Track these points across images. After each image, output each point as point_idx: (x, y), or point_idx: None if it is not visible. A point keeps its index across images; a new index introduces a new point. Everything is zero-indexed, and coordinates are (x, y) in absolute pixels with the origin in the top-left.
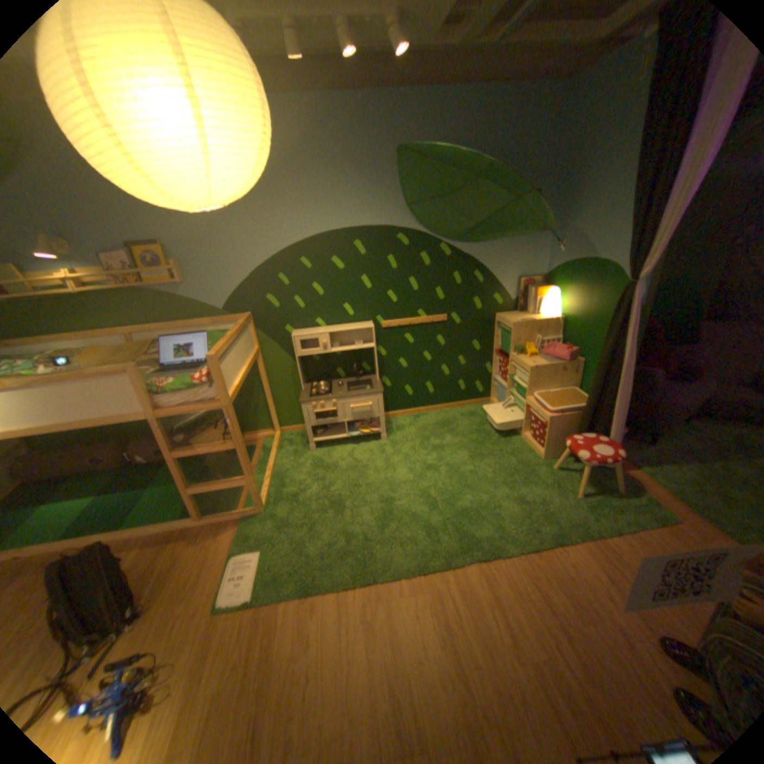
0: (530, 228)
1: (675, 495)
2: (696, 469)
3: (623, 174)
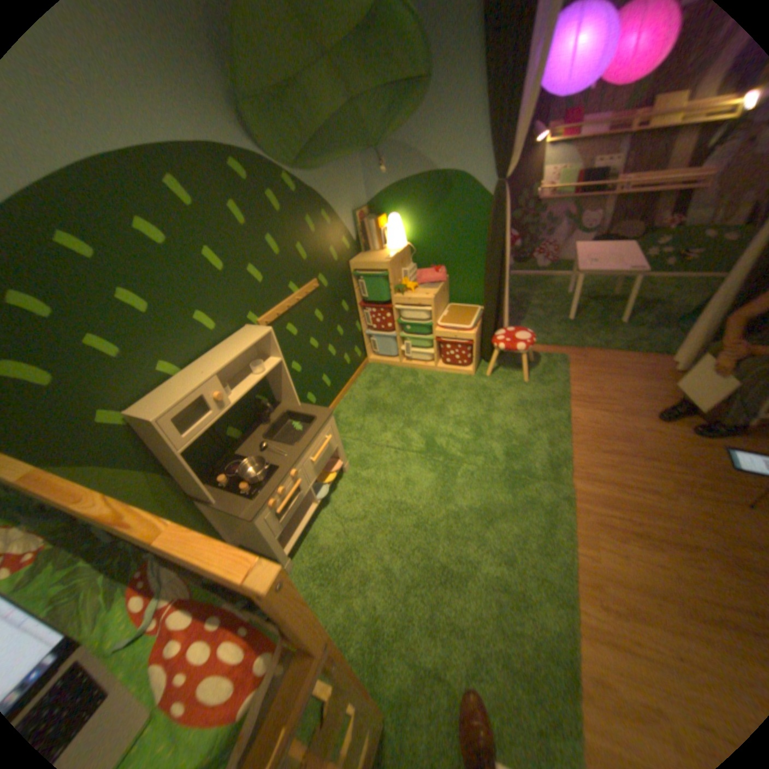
0: (358, 144)
1: (543, 343)
2: (525, 324)
3: (446, 73)
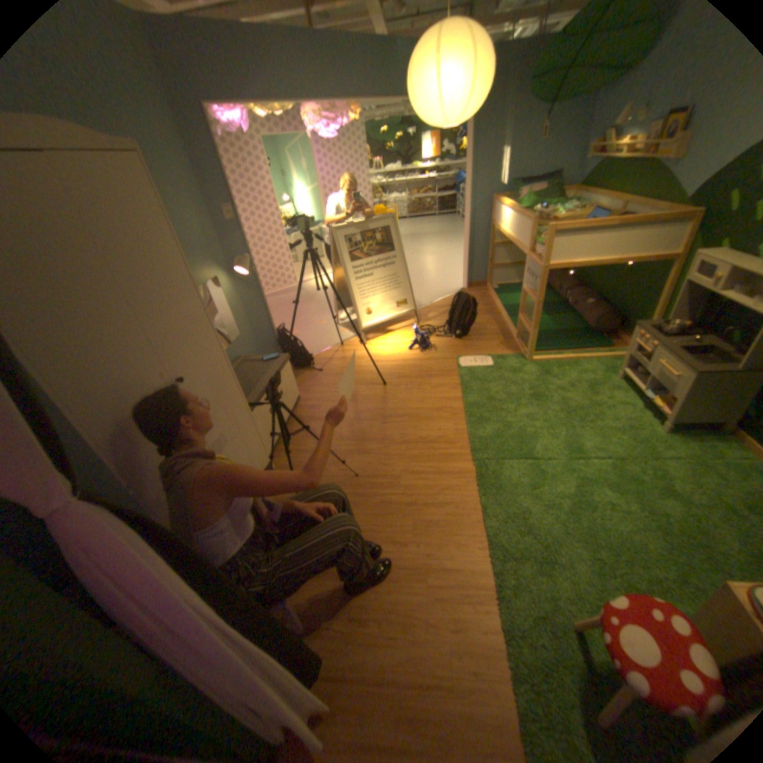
0: None
1: None
2: None
3: None
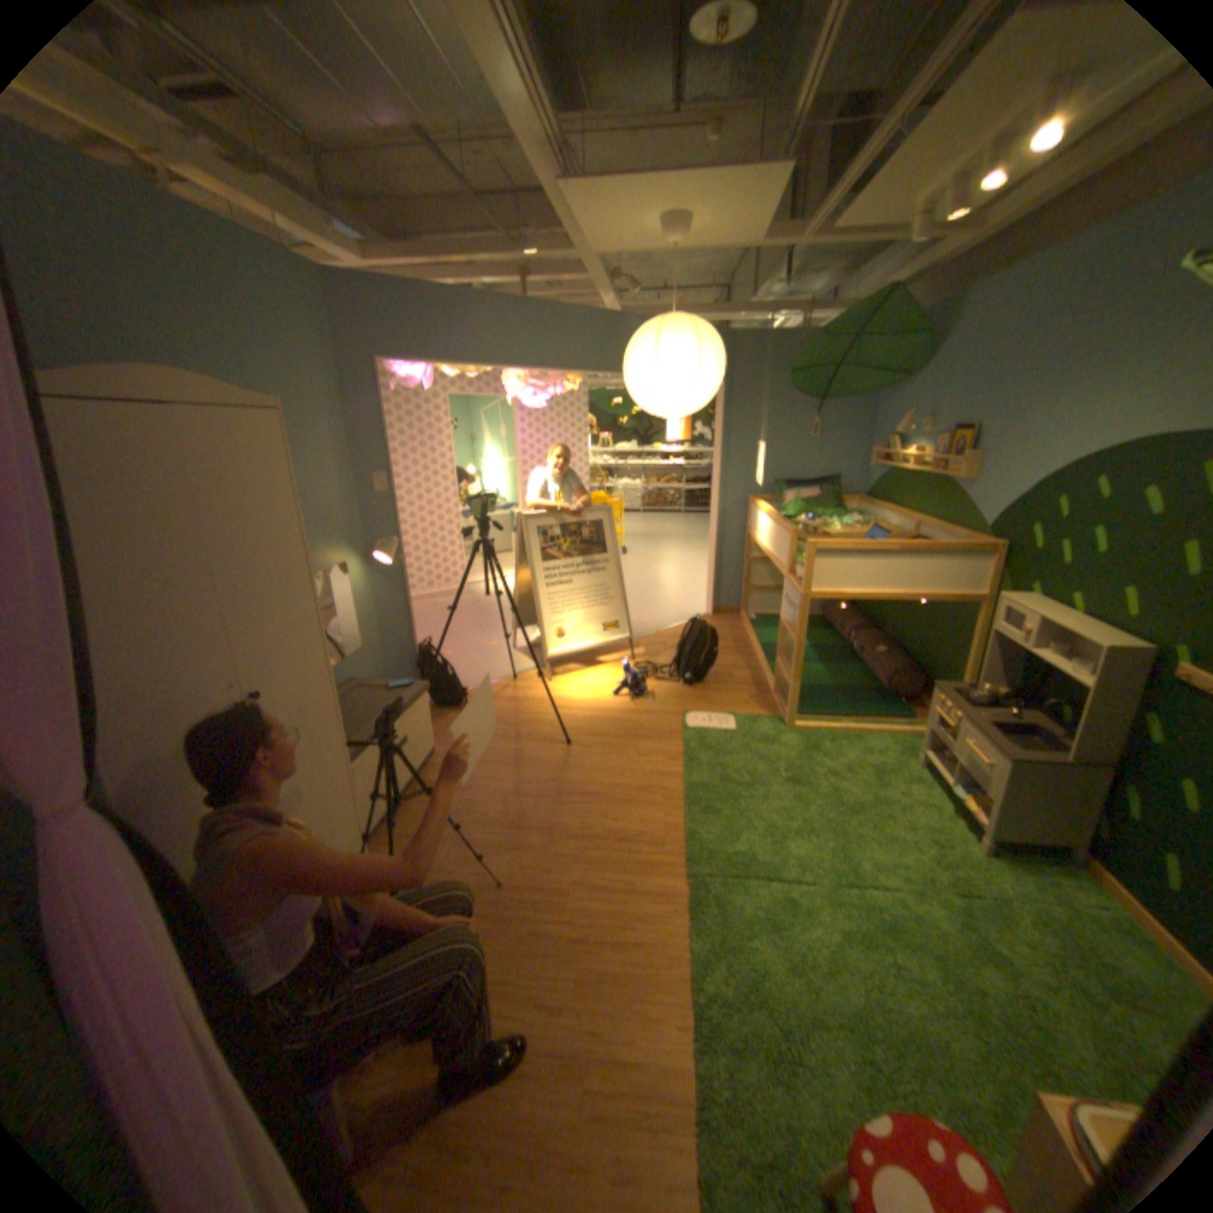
0: None
1: None
2: None
3: None
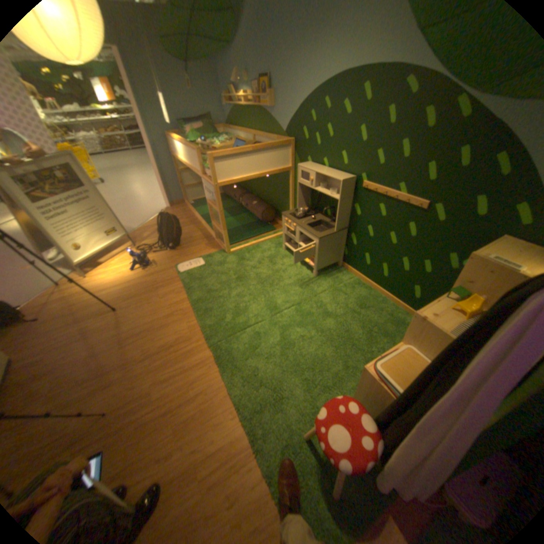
0: None
1: None
2: None
3: None
